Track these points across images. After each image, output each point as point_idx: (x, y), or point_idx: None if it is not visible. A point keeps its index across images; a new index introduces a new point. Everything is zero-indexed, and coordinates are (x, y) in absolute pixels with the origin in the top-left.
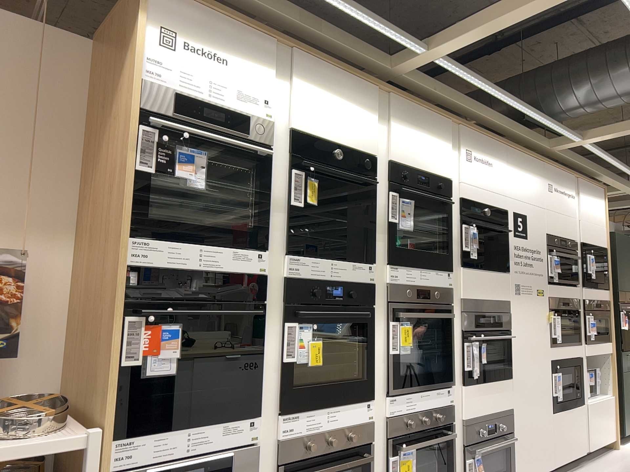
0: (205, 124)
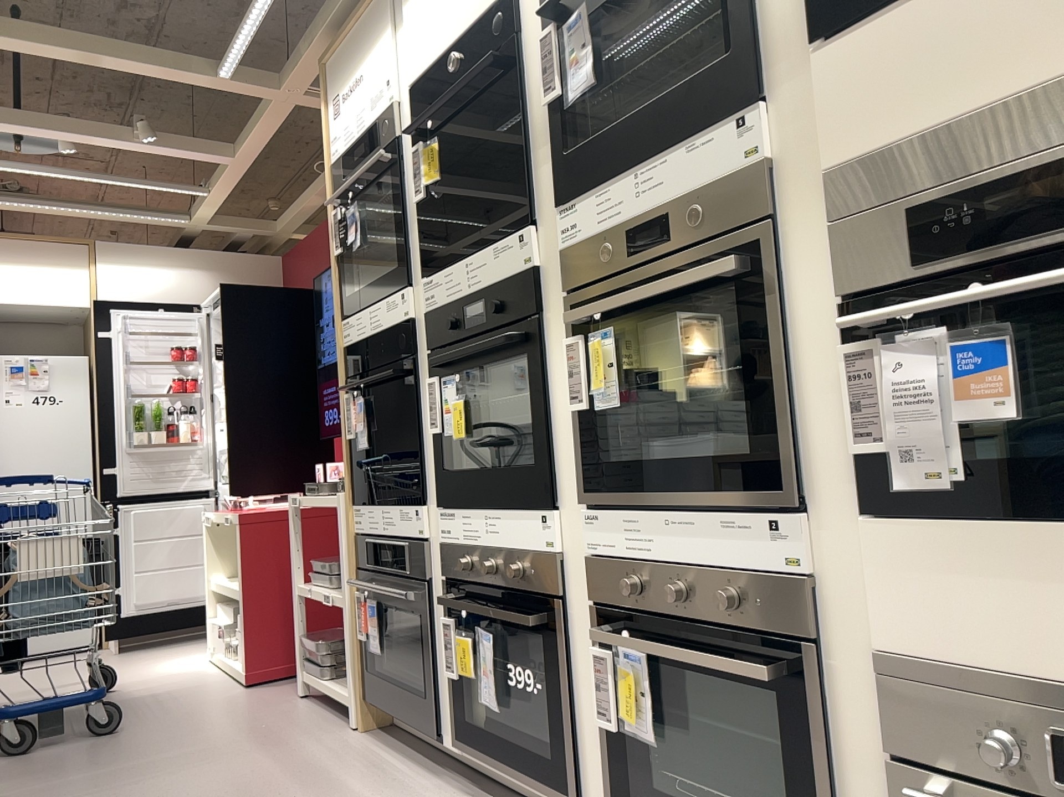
0: (353, 169)
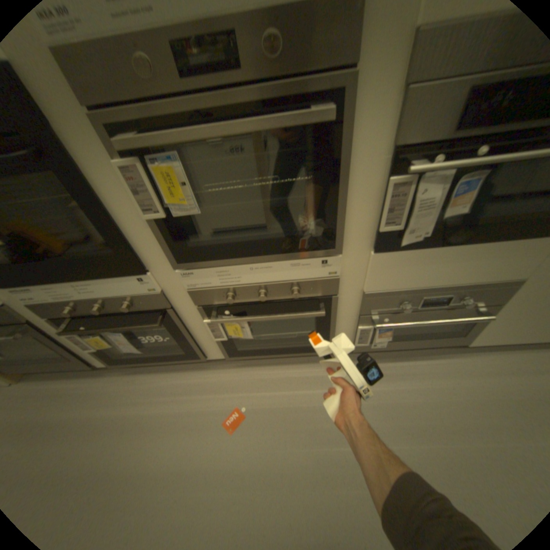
0: None
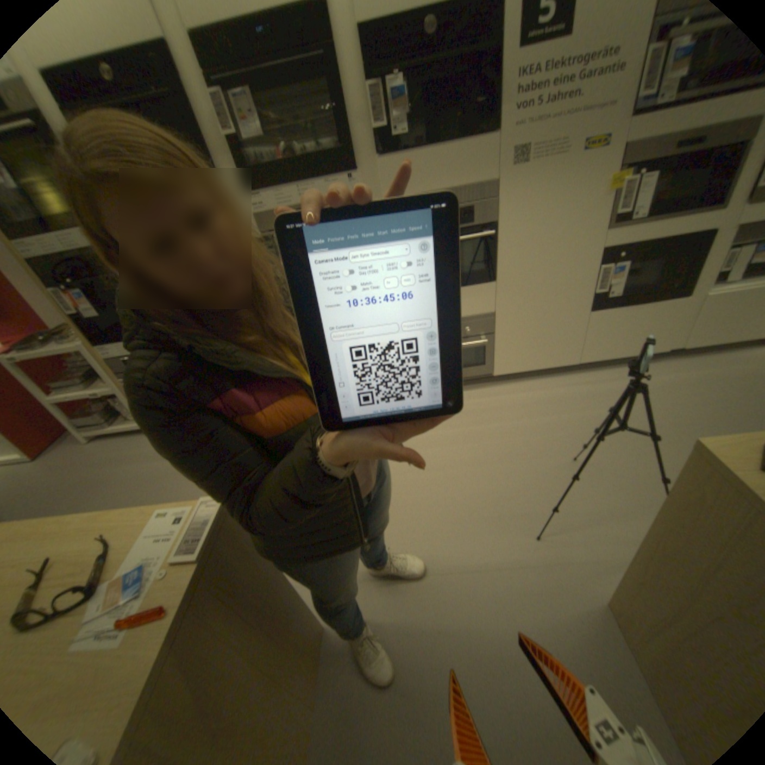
0: None
